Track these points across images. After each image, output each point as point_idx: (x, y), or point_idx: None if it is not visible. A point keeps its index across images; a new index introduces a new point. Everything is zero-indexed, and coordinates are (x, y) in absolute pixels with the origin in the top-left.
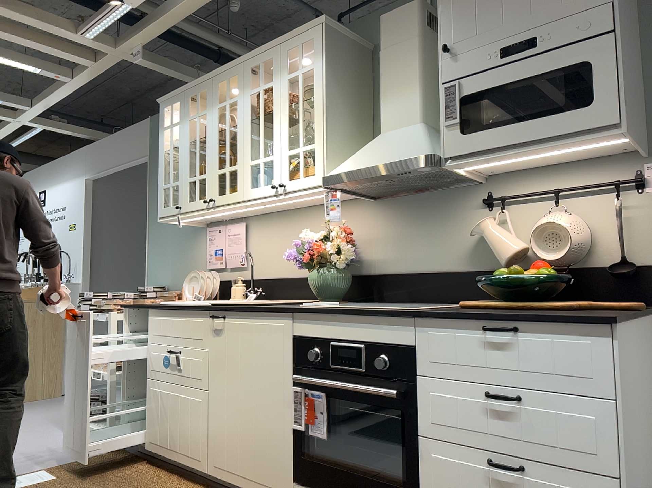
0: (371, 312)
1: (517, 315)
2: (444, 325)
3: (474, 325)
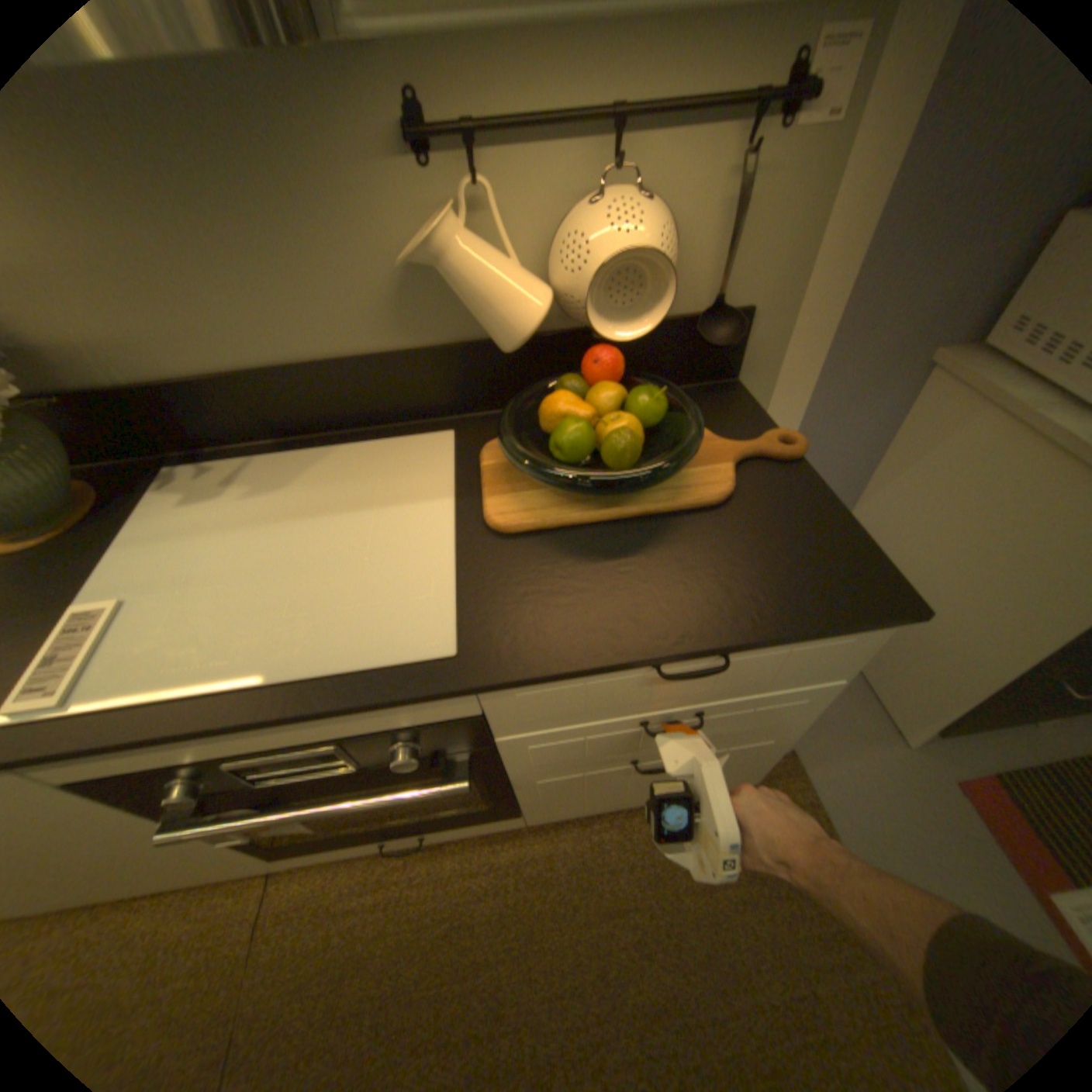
0: (327, 714)
1: (741, 644)
2: (552, 678)
3: (629, 666)
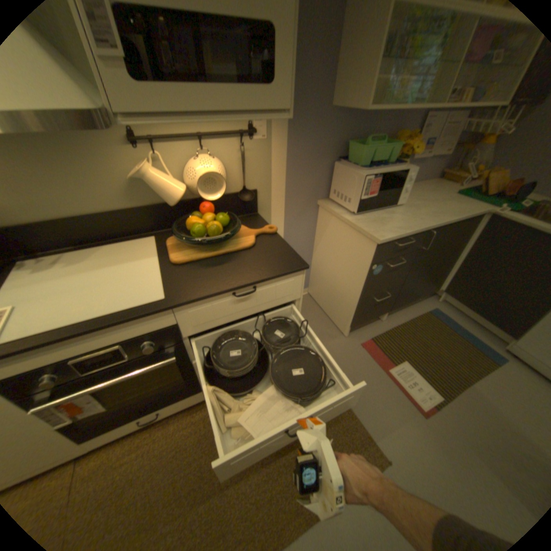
0: (118, 322)
1: (257, 281)
2: (200, 302)
3: (225, 294)
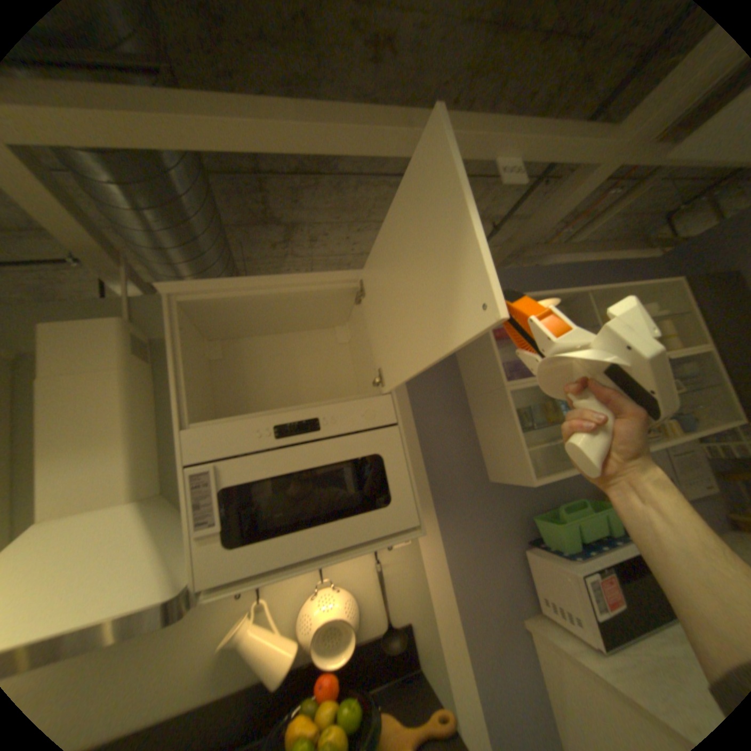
0: None
1: None
2: None
3: None
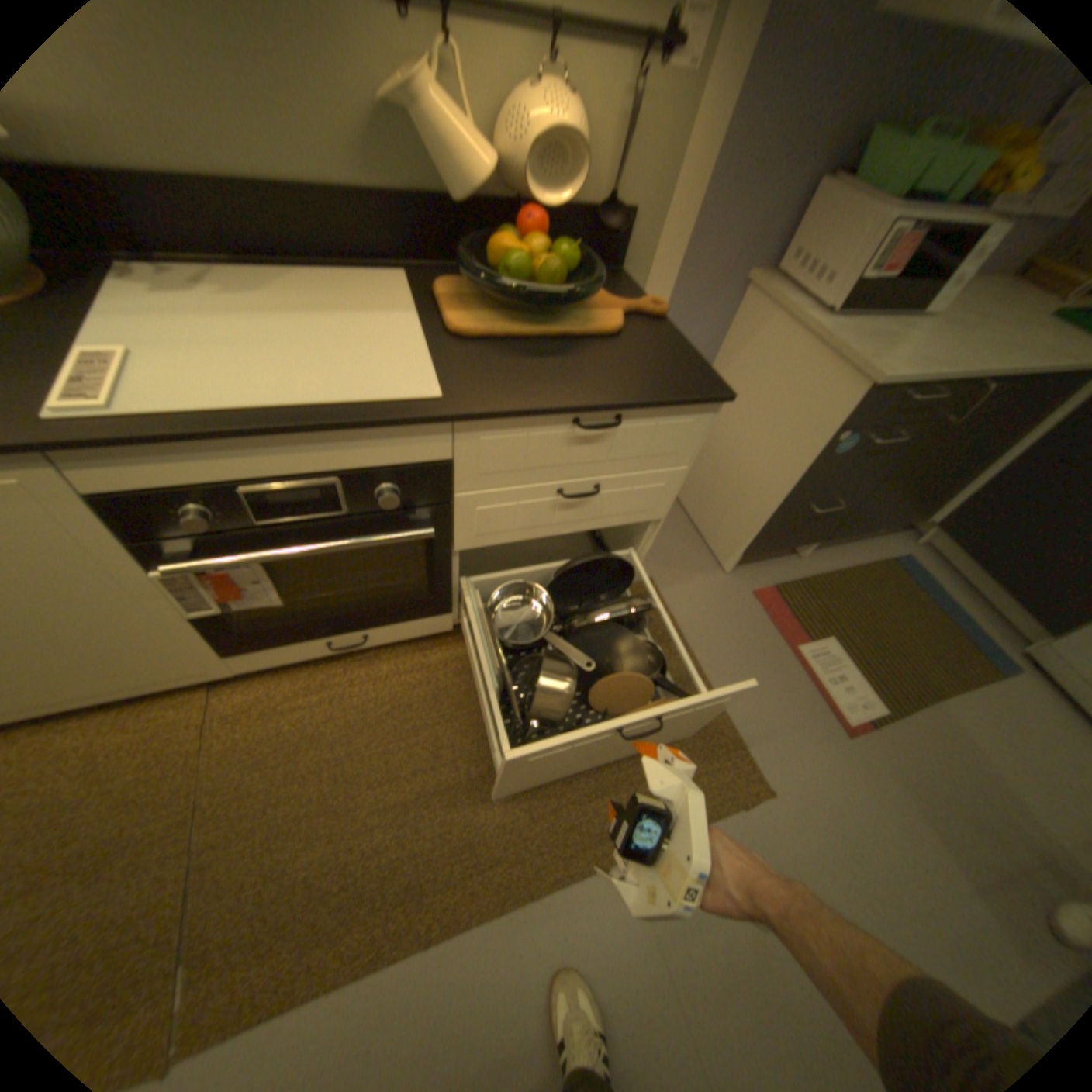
0: (349, 424)
1: (630, 402)
2: (508, 423)
3: (559, 419)
